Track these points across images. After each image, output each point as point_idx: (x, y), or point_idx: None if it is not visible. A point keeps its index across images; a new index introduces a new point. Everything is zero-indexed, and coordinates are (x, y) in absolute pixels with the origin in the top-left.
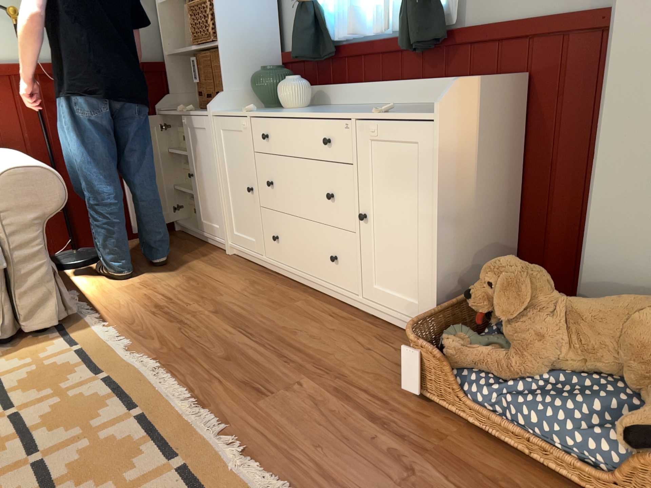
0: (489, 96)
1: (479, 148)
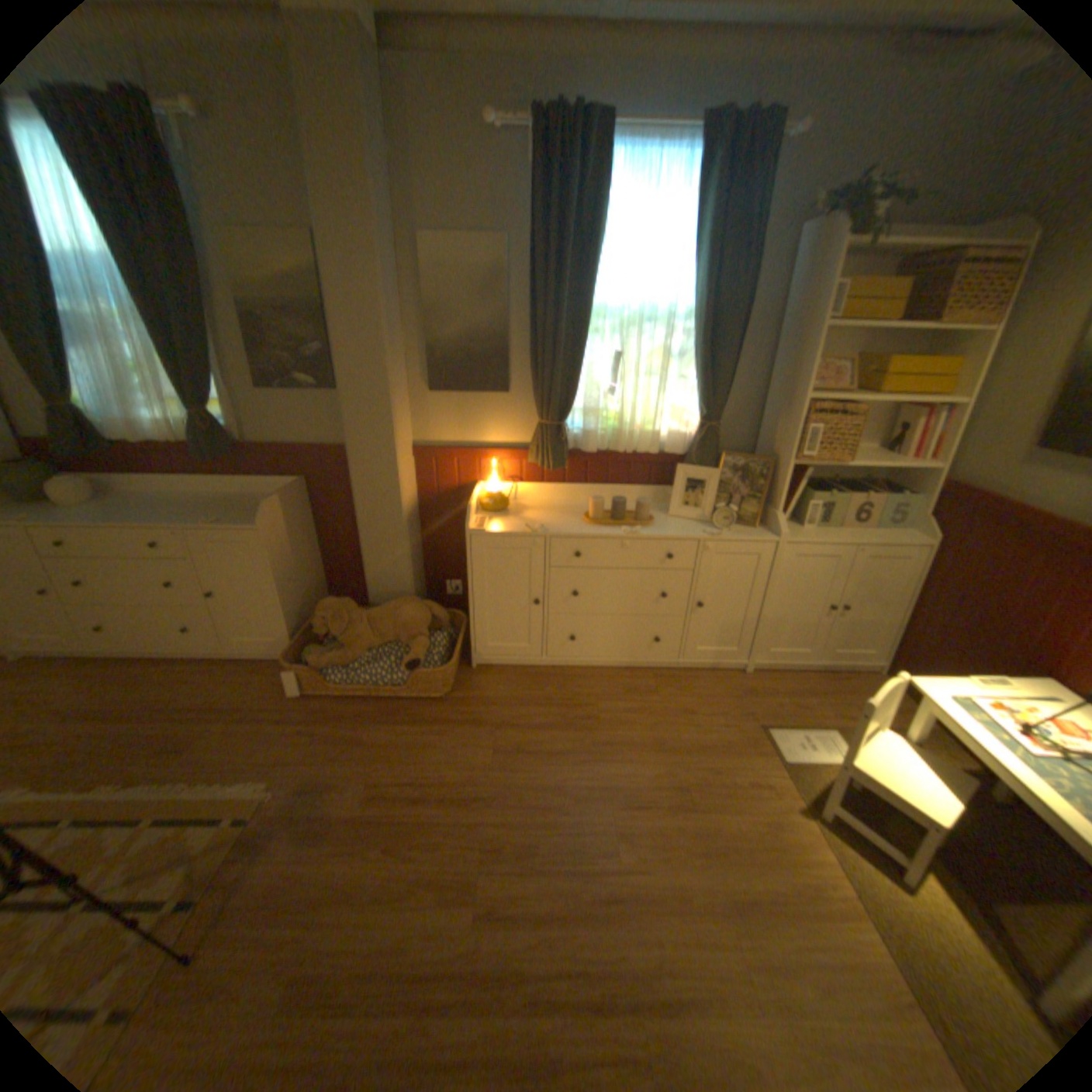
0: (286, 501)
1: (288, 534)
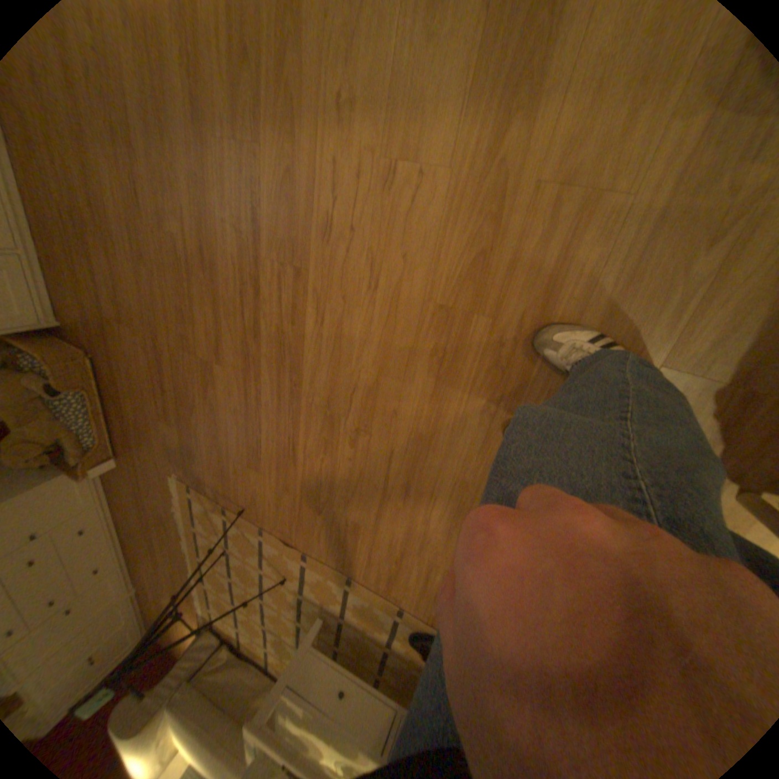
0: None
1: None
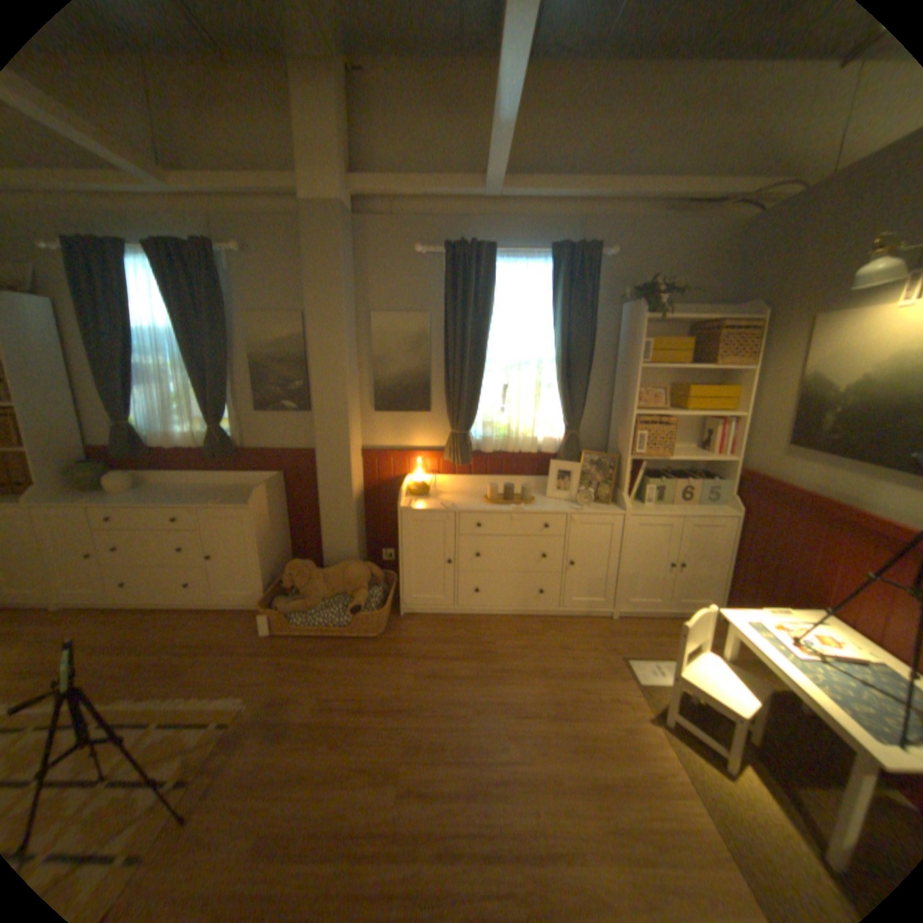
0: (269, 488)
1: (268, 512)
